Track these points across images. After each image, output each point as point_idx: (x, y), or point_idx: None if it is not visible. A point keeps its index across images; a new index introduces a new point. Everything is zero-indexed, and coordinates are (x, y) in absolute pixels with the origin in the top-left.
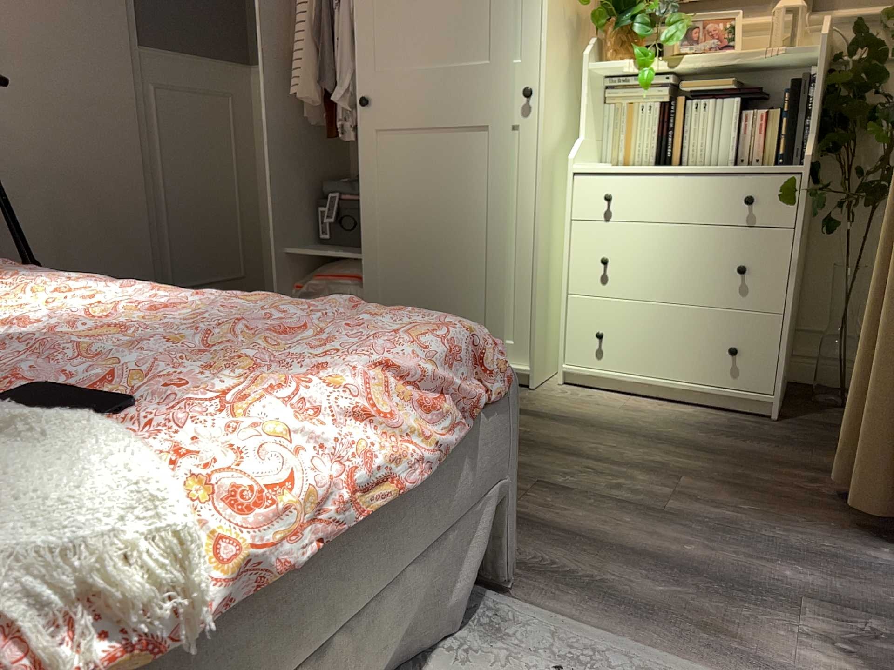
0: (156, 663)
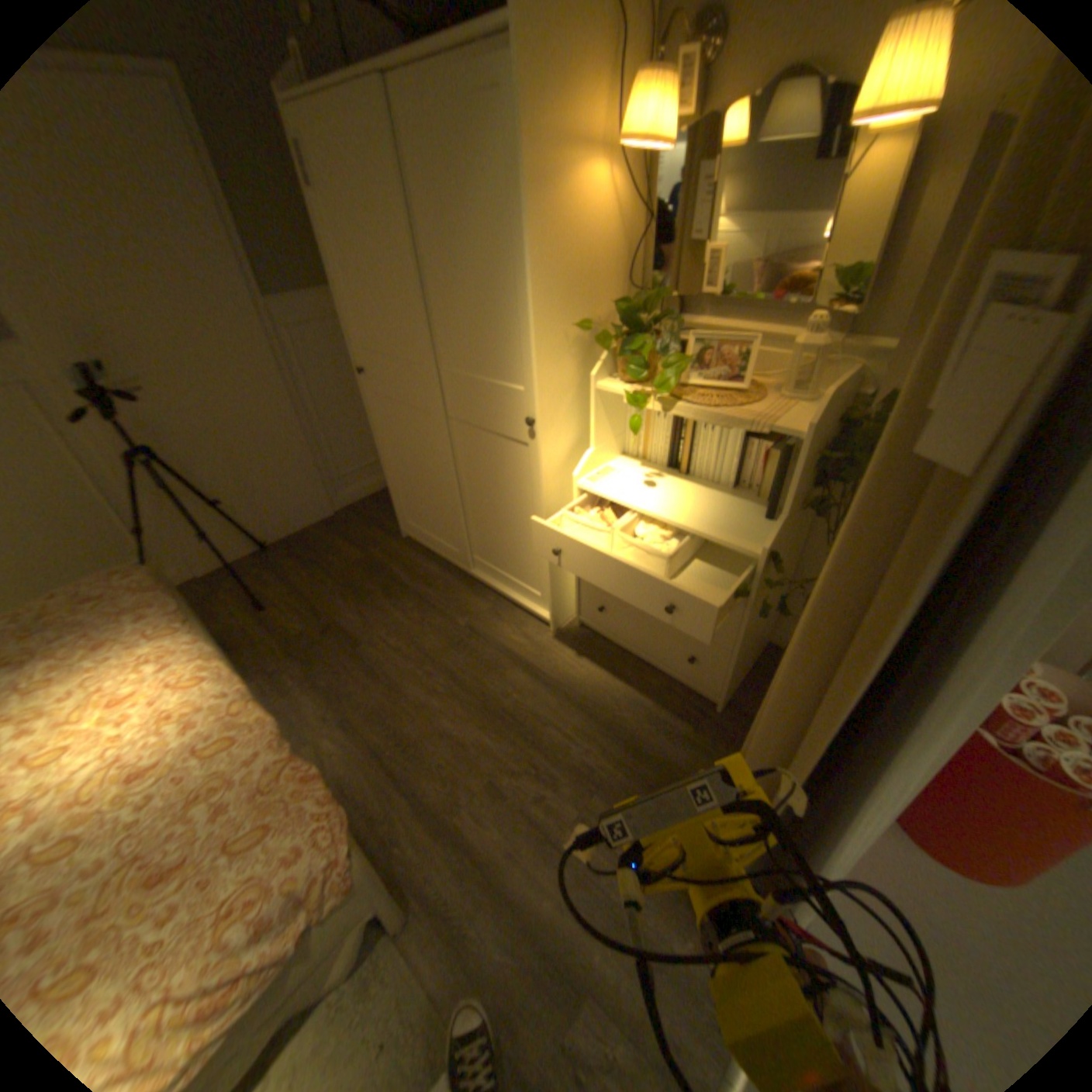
0: None
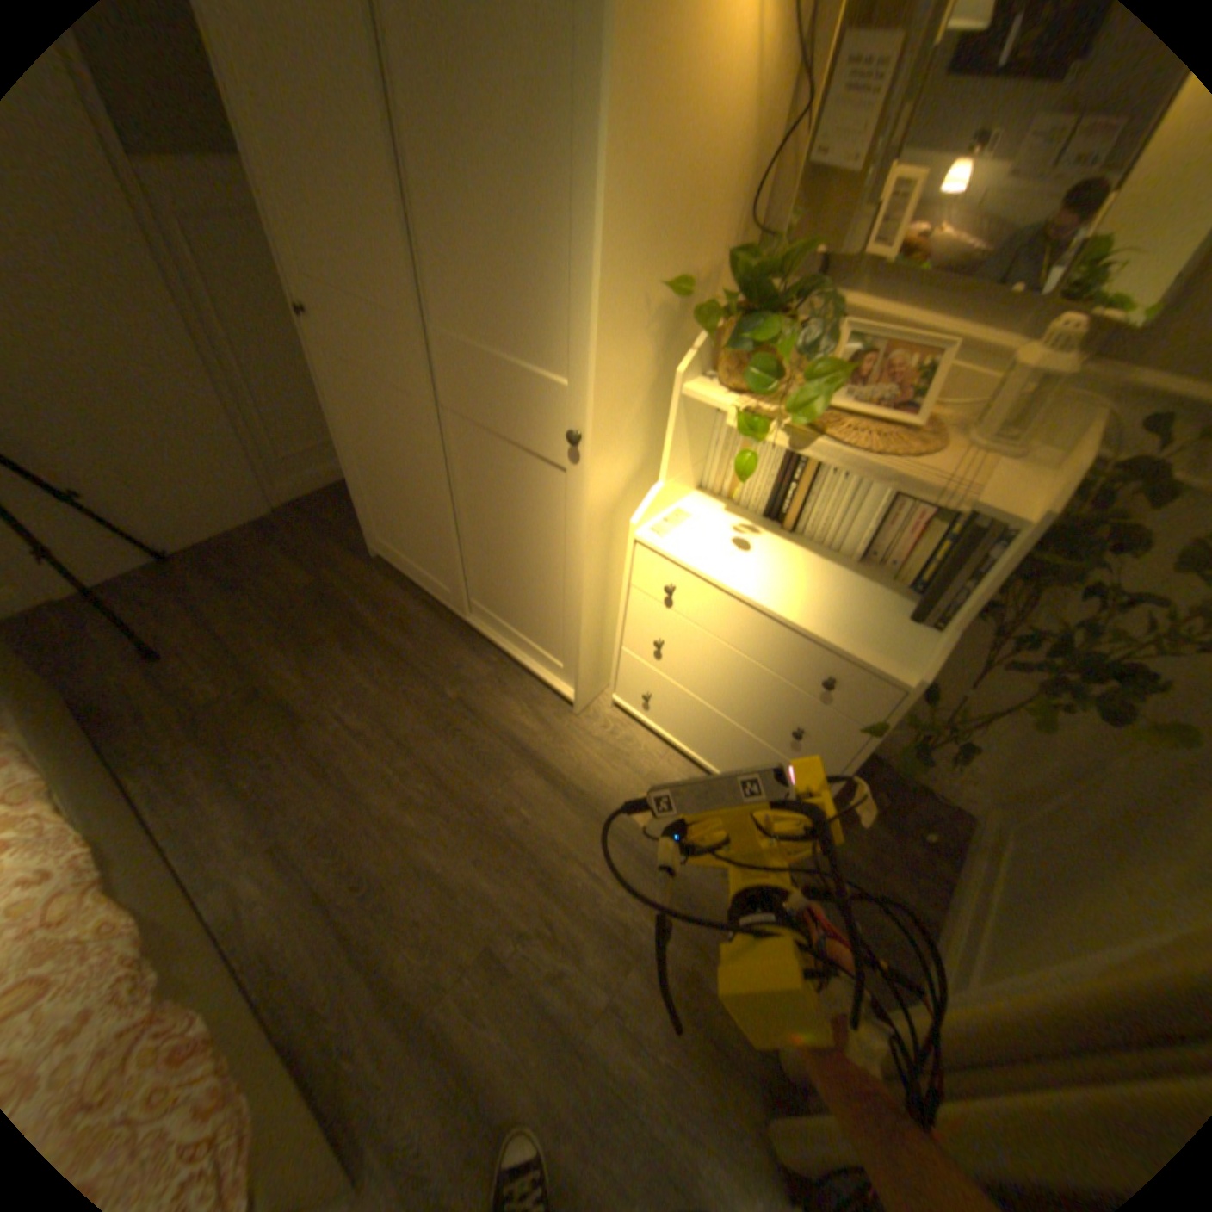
0: None
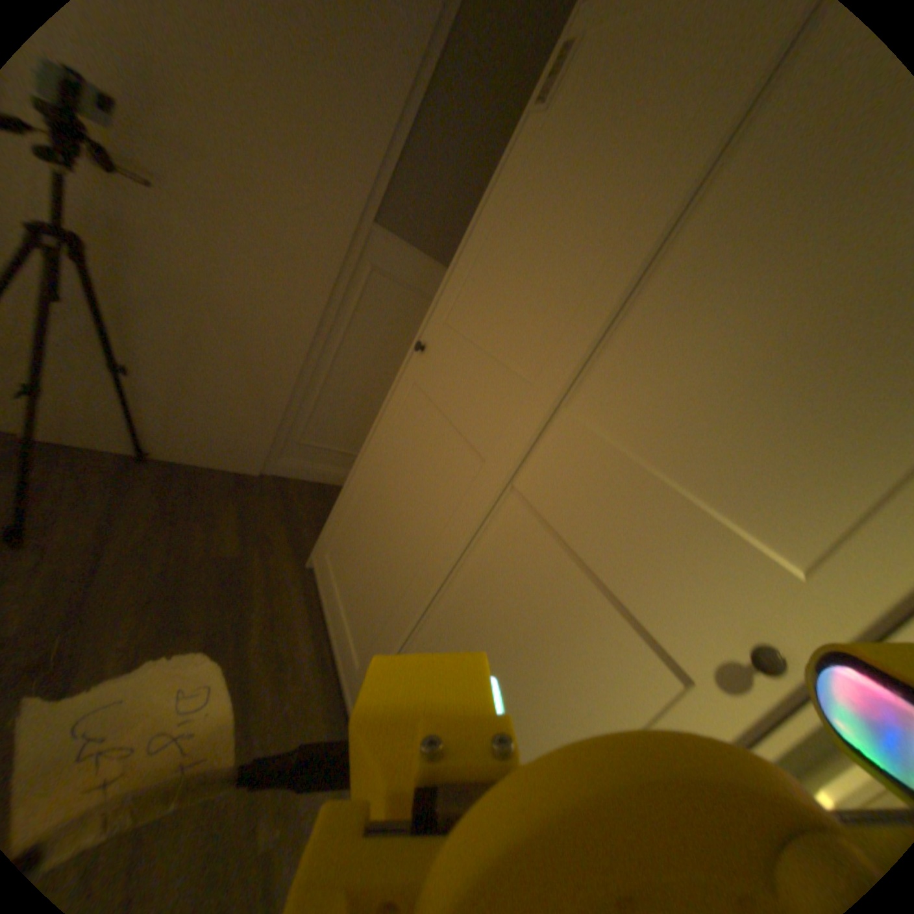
0: None
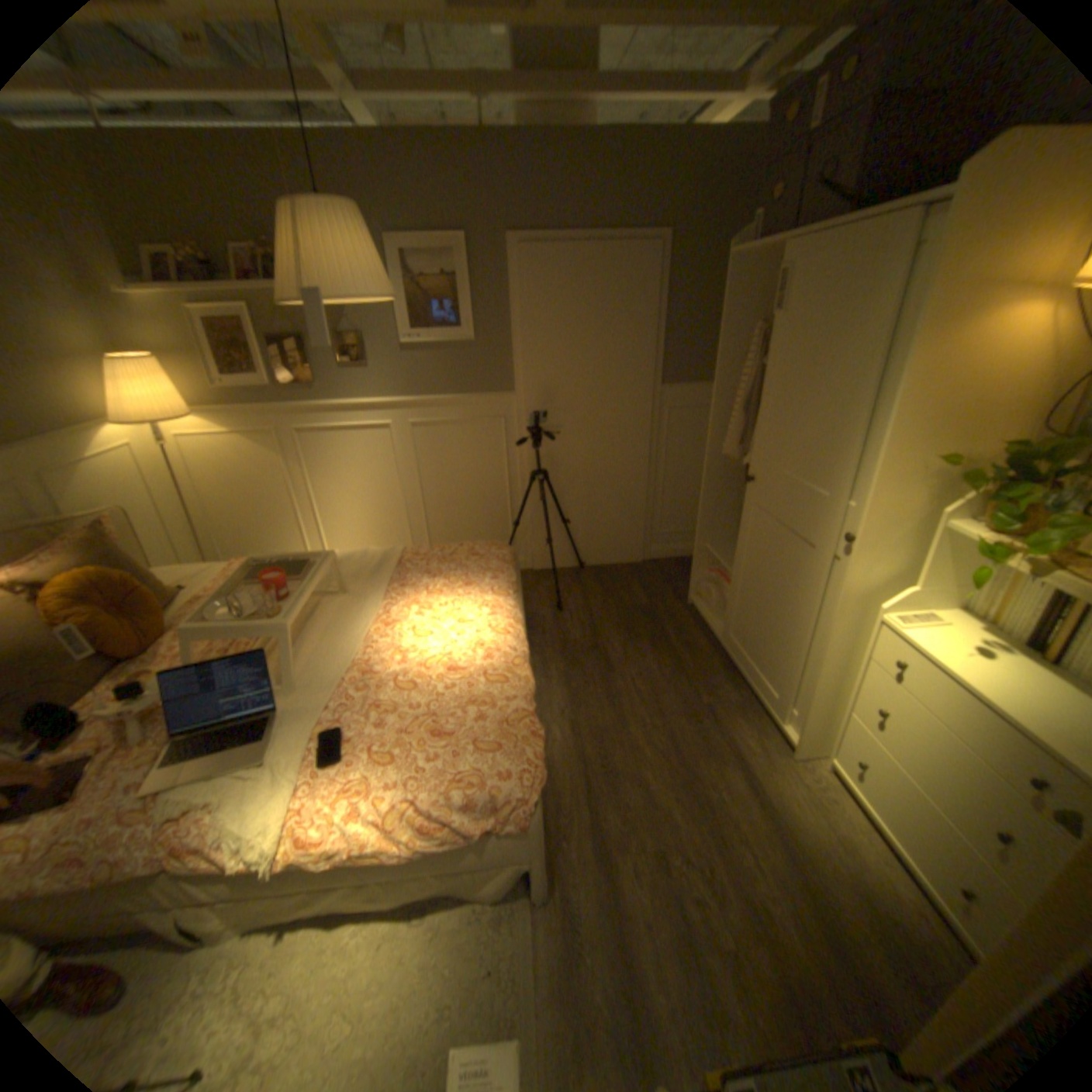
0: (271, 869)
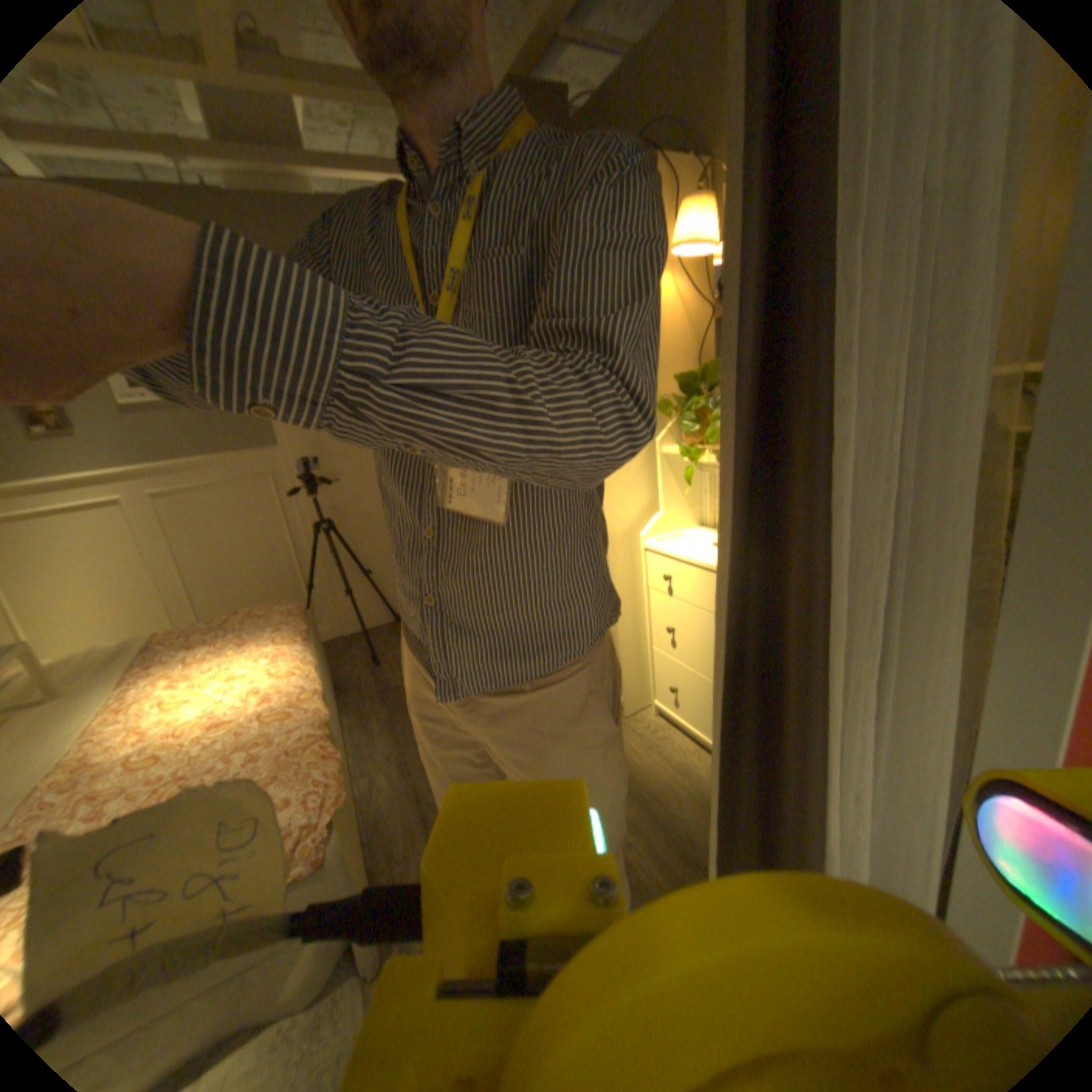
0: None
